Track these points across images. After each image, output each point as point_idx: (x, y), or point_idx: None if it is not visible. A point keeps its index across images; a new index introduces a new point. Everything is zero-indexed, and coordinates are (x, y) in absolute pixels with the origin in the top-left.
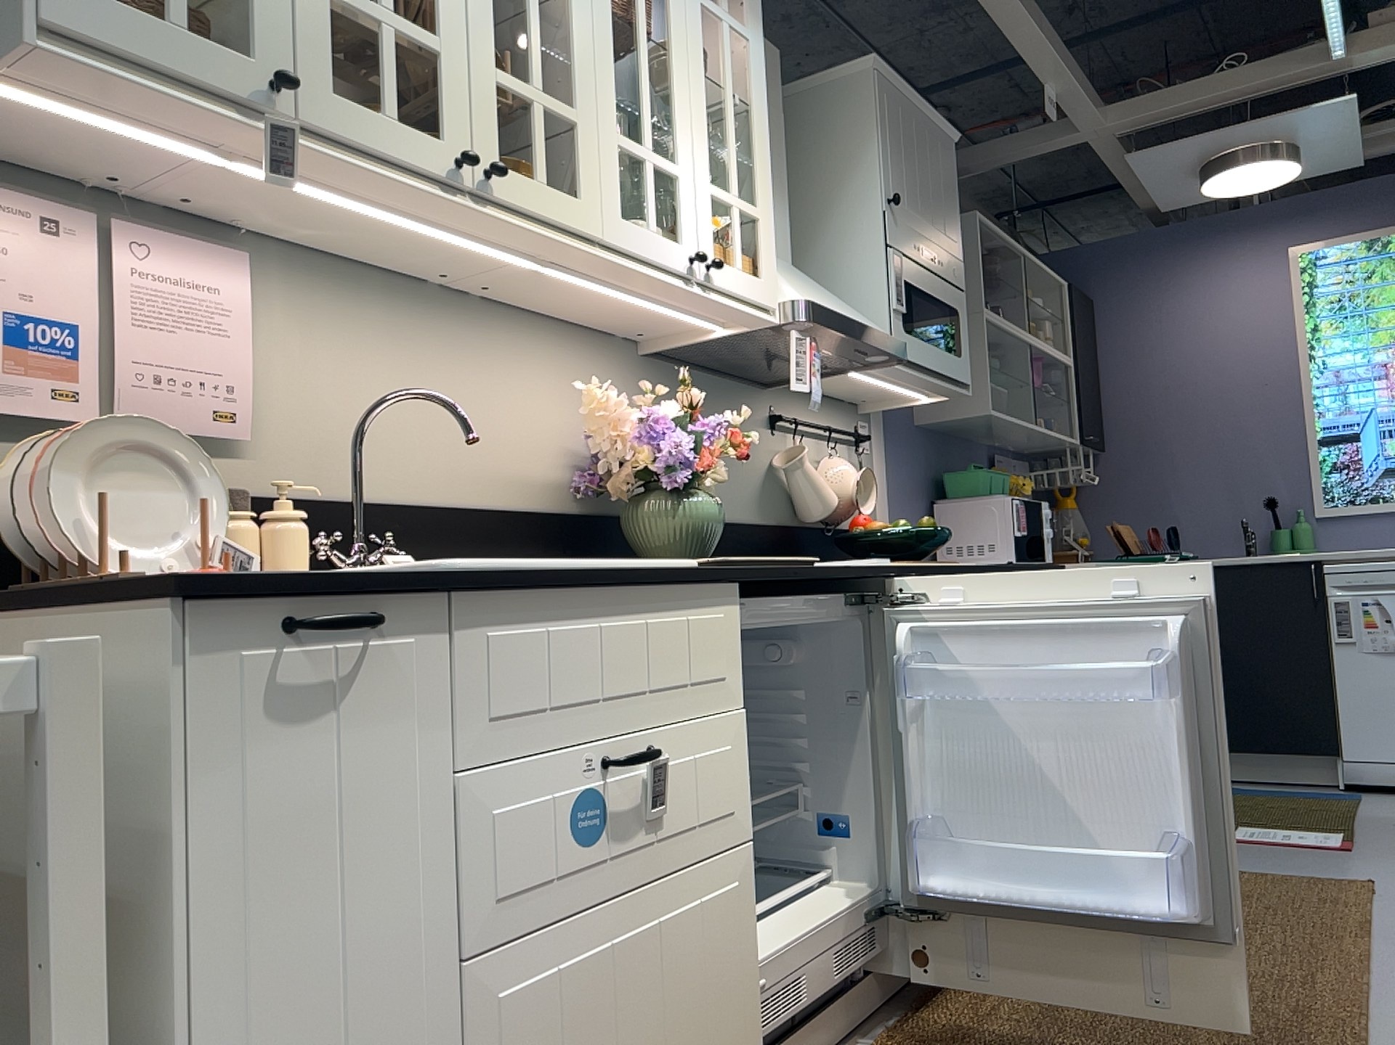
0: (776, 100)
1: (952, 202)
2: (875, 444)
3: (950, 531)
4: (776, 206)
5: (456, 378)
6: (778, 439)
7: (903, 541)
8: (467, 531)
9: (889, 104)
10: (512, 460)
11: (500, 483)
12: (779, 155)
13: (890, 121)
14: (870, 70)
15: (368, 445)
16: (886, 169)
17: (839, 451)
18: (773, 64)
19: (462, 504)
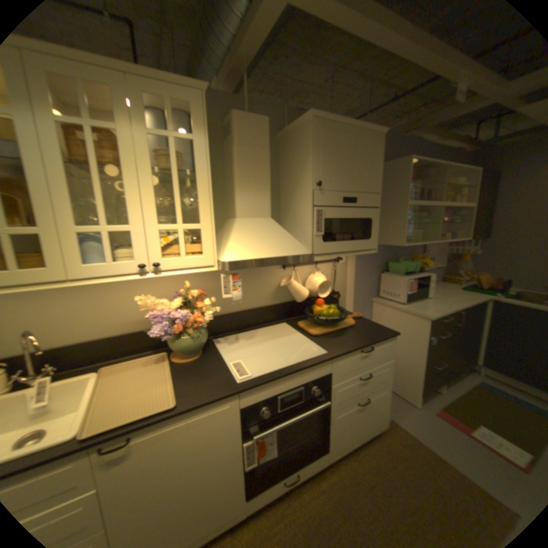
0: (260, 143)
1: (374, 166)
2: (347, 258)
3: (384, 284)
4: (256, 195)
5: (95, 296)
6: (284, 271)
7: (322, 318)
8: (104, 345)
9: (322, 131)
10: (128, 316)
11: (123, 325)
12: (261, 169)
13: (322, 140)
14: (311, 116)
15: (52, 329)
16: (316, 167)
17: (322, 266)
18: (259, 124)
19: (103, 336)
